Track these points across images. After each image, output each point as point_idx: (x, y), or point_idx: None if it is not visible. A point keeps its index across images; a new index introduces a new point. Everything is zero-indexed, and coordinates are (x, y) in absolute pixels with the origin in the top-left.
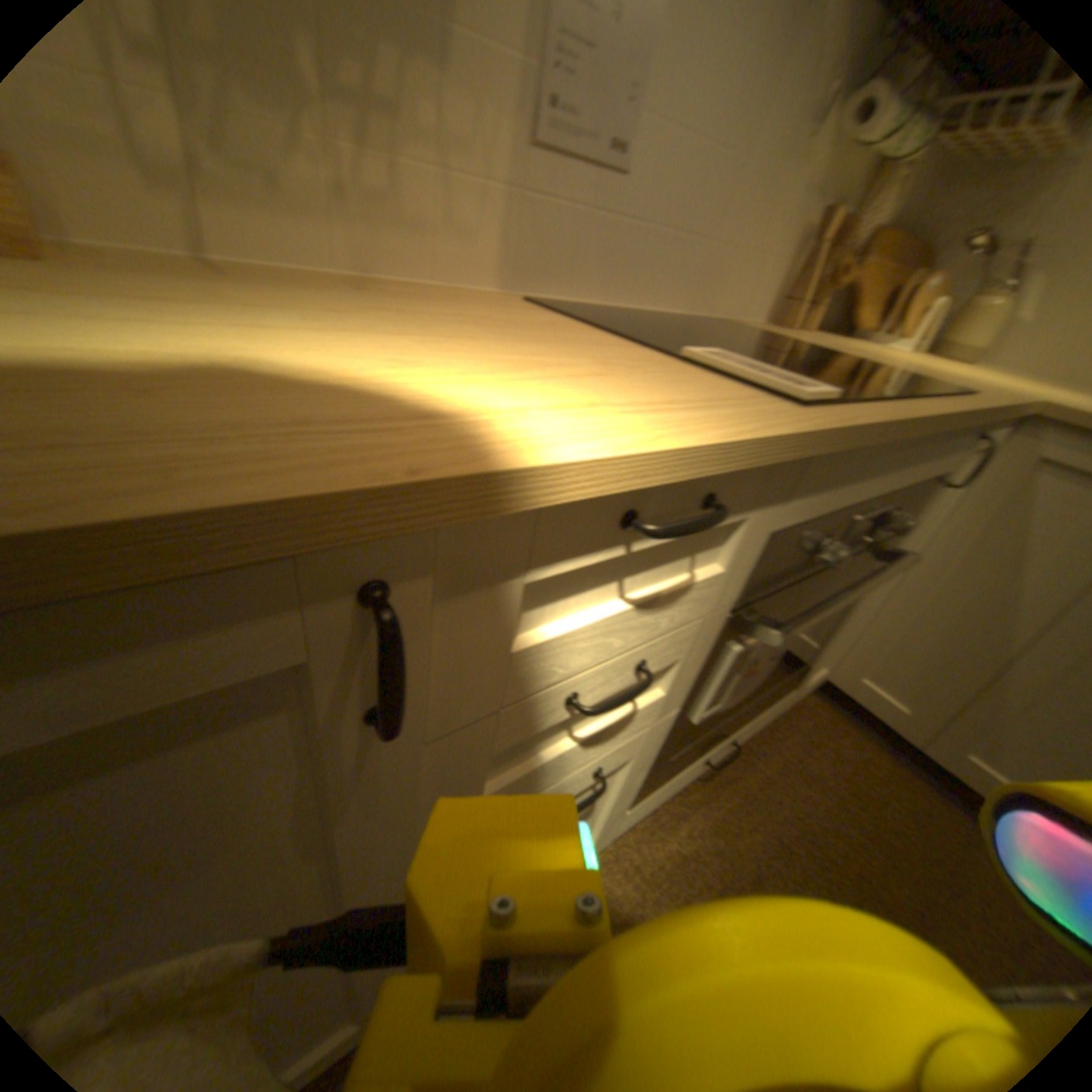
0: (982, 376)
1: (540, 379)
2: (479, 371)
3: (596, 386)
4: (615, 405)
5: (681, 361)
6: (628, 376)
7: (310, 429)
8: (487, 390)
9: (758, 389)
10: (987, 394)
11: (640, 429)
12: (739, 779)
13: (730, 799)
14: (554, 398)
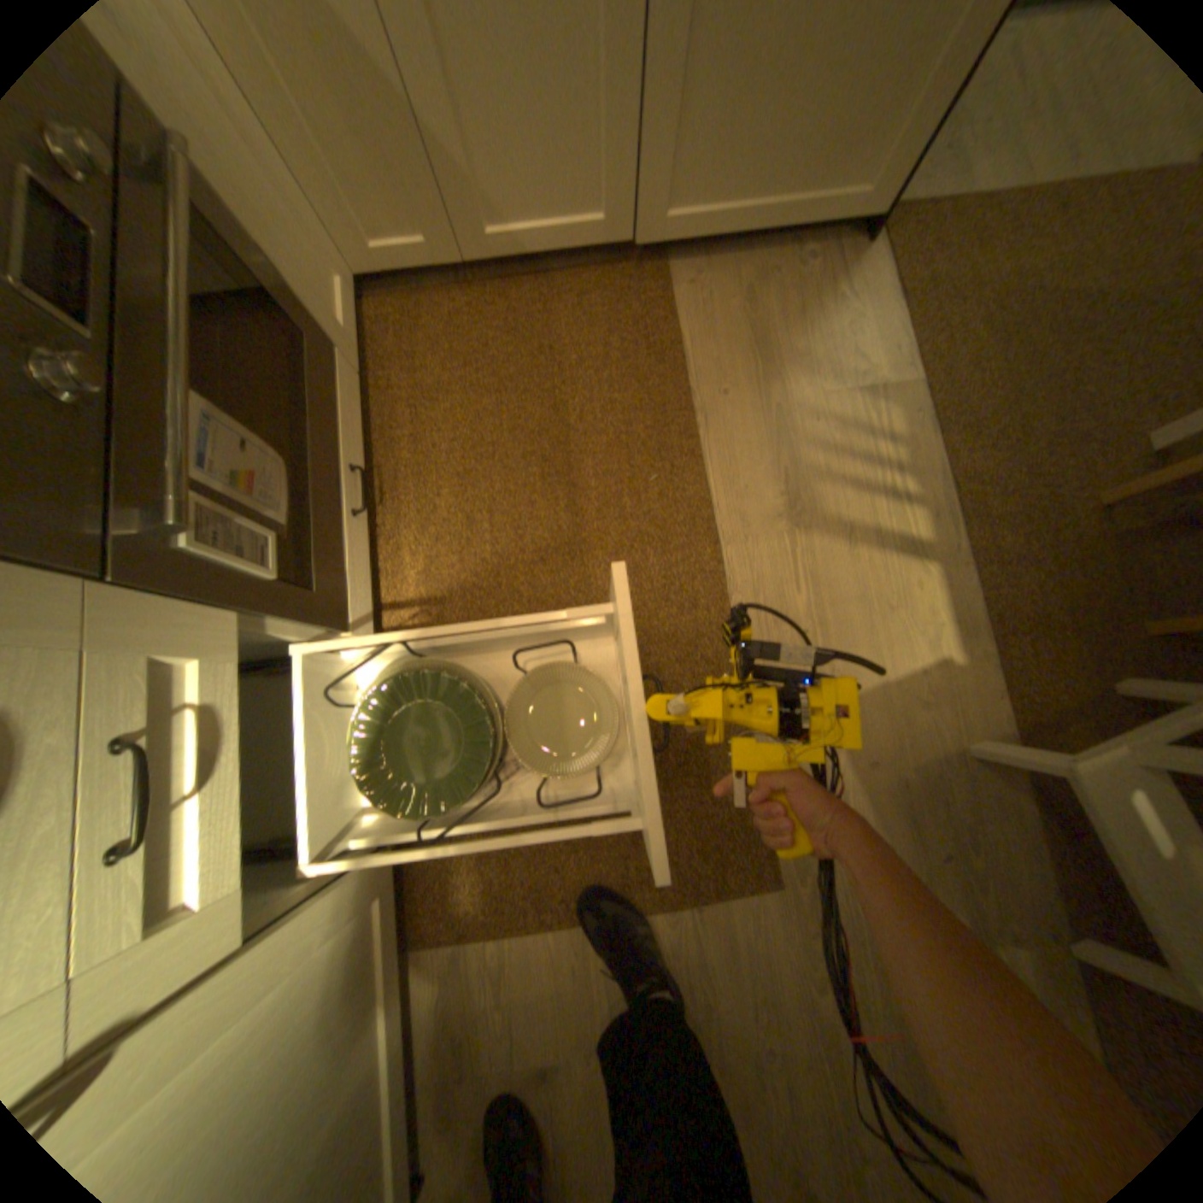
0: None
1: None
2: None
3: None
4: None
5: None
6: None
7: None
8: None
9: None
10: None
11: None
12: (392, 461)
13: (402, 486)
14: None
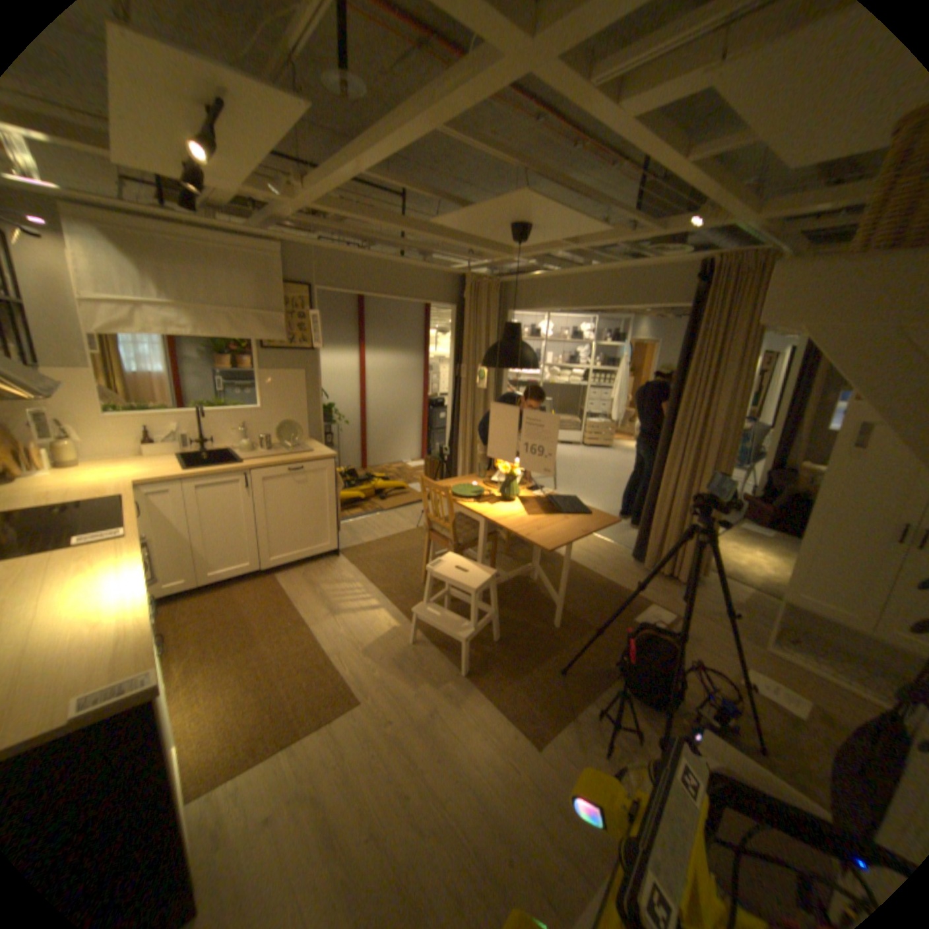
0: (89, 468)
1: (91, 569)
2: (83, 576)
3: (98, 562)
4: (113, 561)
5: (74, 546)
6: (89, 557)
7: (120, 586)
8: (100, 574)
9: (108, 538)
10: (116, 487)
11: (129, 559)
12: (167, 646)
13: (172, 651)
14: (107, 567)
